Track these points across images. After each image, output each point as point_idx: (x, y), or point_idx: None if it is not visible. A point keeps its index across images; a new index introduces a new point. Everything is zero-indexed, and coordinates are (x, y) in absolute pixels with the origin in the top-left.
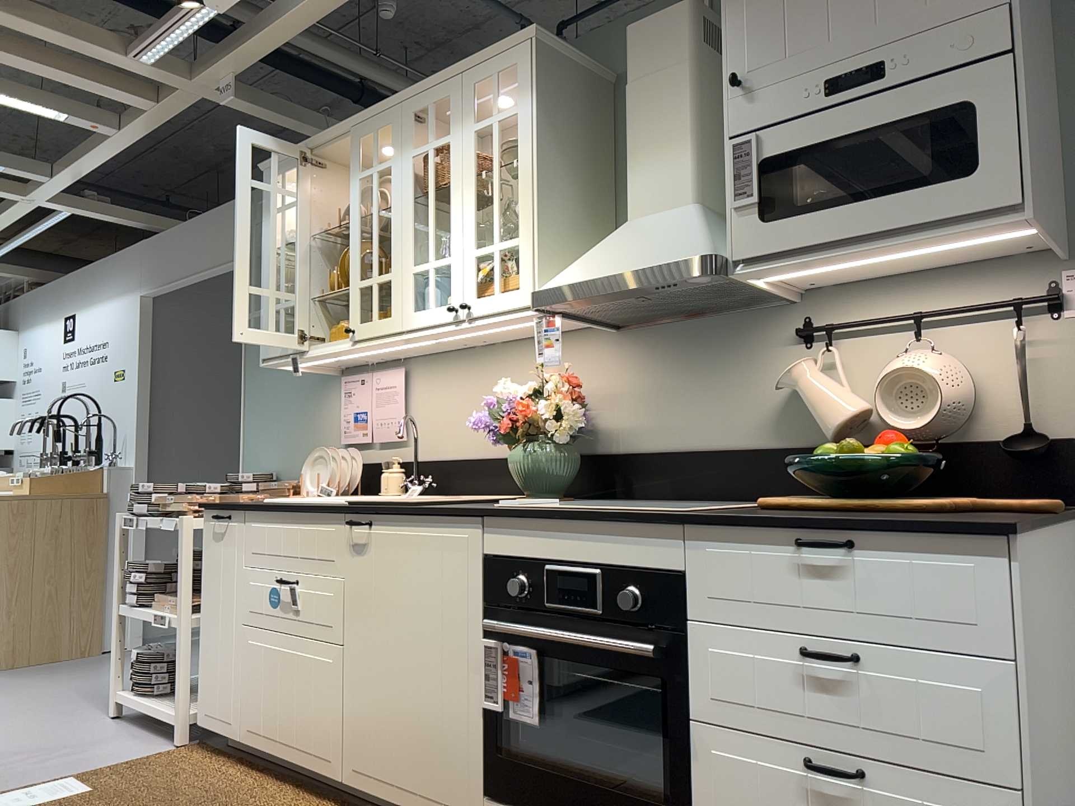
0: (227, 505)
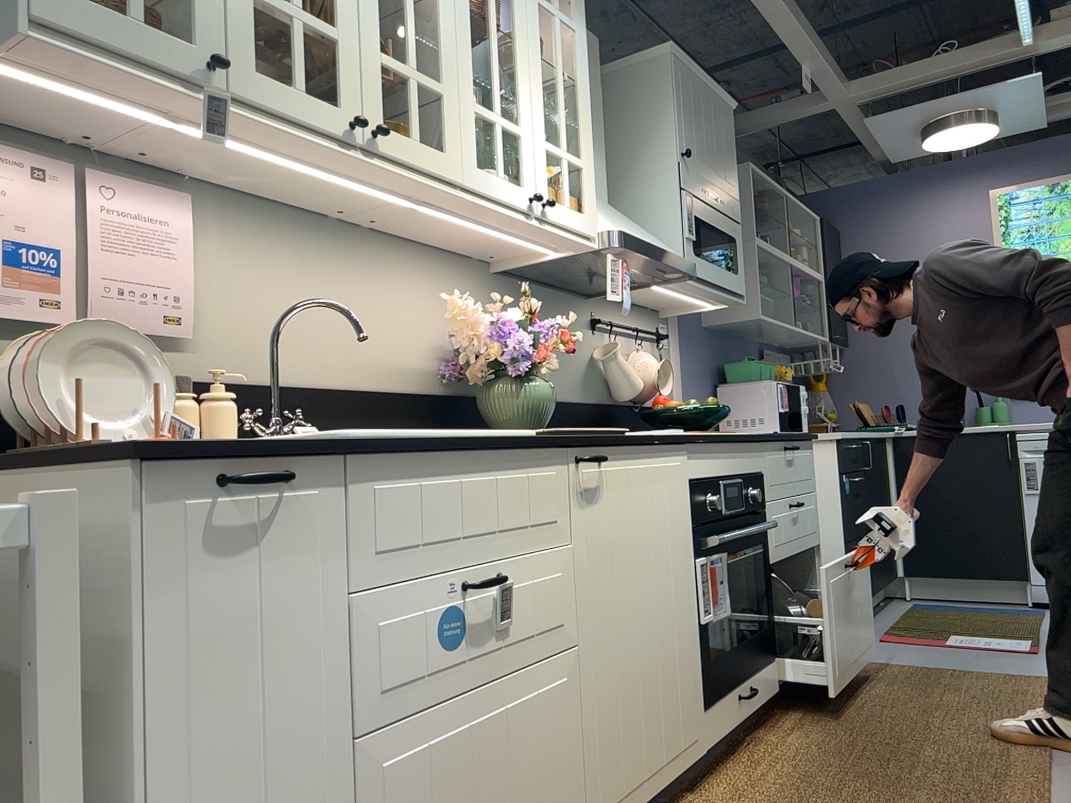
0: (282, 443)
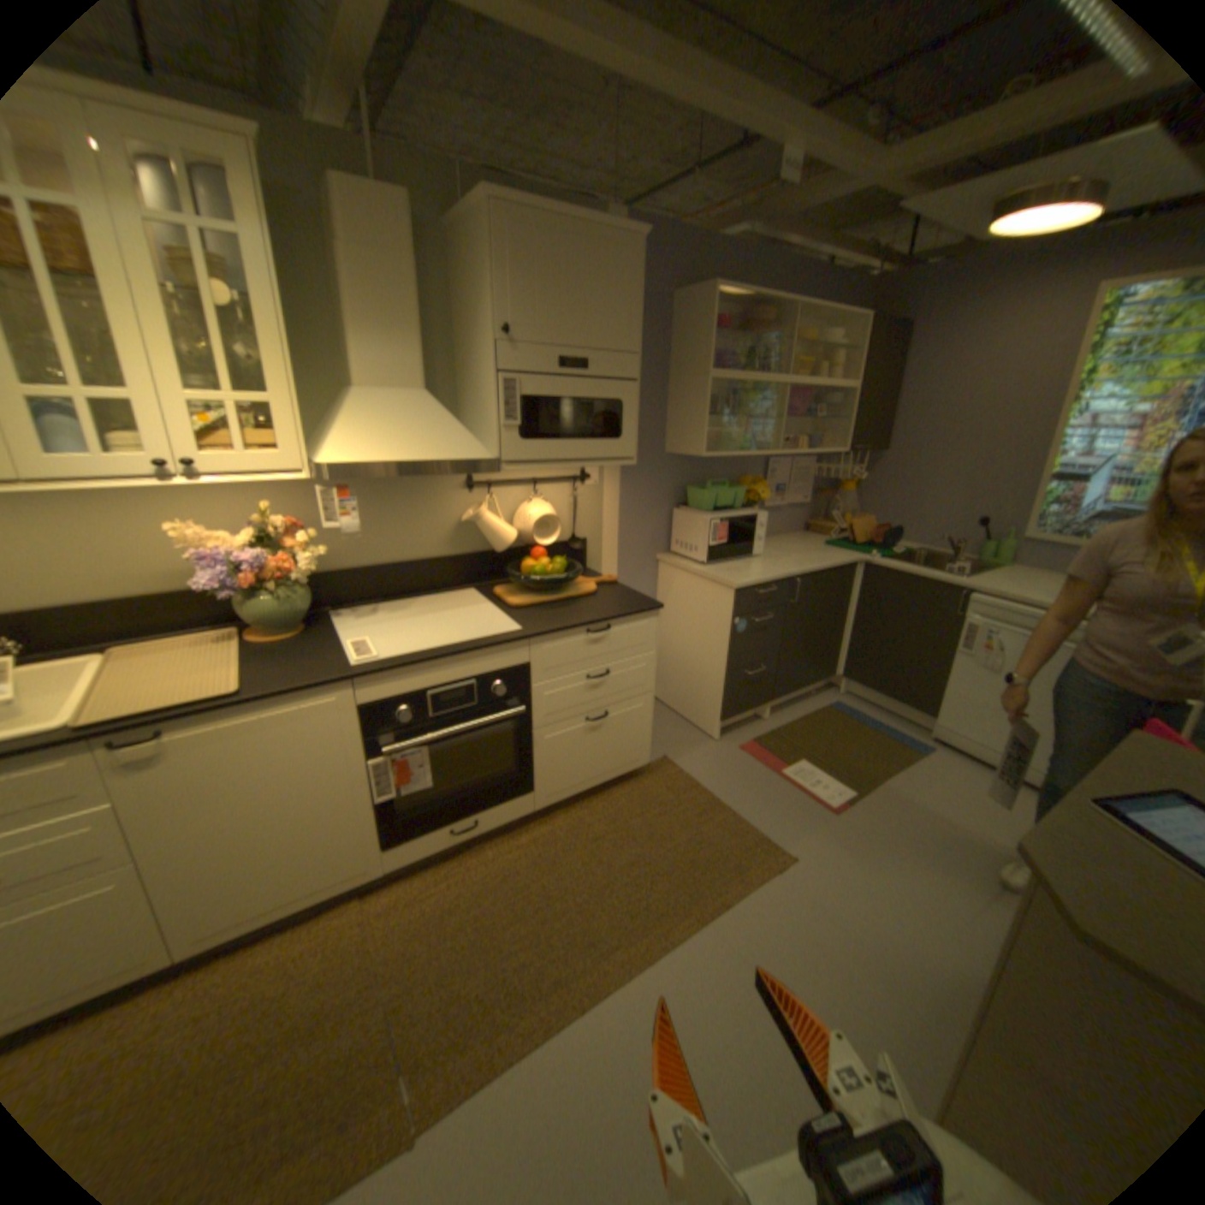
0: None
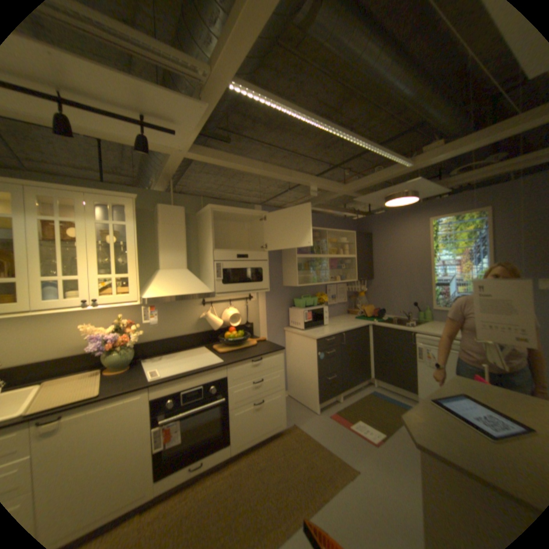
0: None
